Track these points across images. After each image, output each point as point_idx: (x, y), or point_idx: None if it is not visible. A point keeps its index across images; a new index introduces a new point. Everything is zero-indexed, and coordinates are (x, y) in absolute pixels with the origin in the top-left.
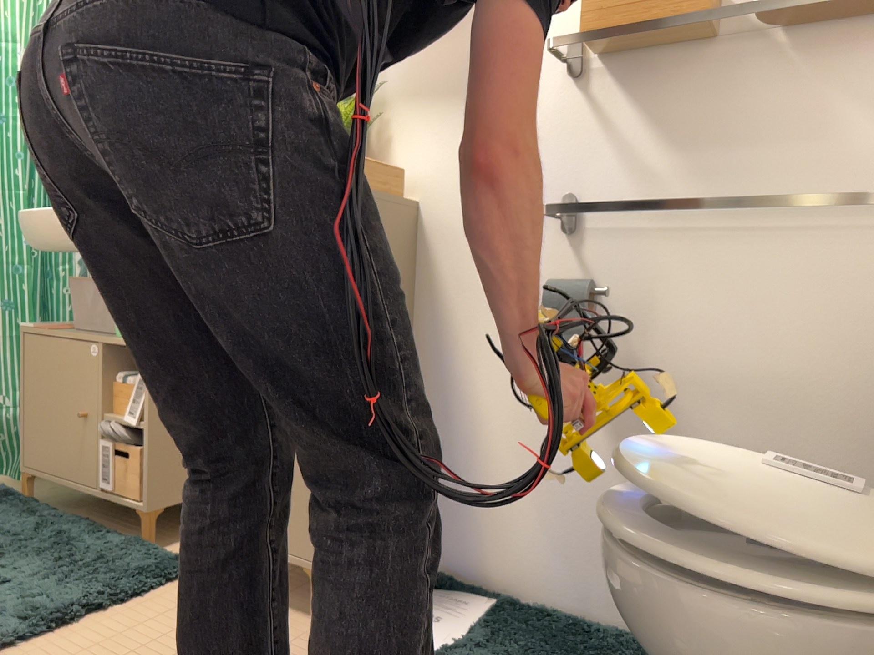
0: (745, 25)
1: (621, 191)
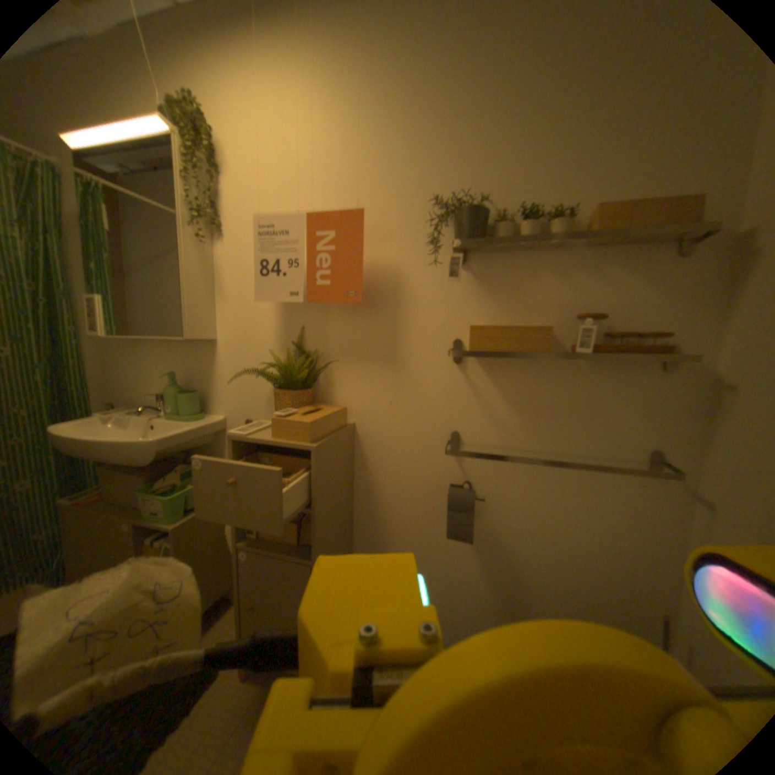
0: (567, 347)
1: (490, 433)
